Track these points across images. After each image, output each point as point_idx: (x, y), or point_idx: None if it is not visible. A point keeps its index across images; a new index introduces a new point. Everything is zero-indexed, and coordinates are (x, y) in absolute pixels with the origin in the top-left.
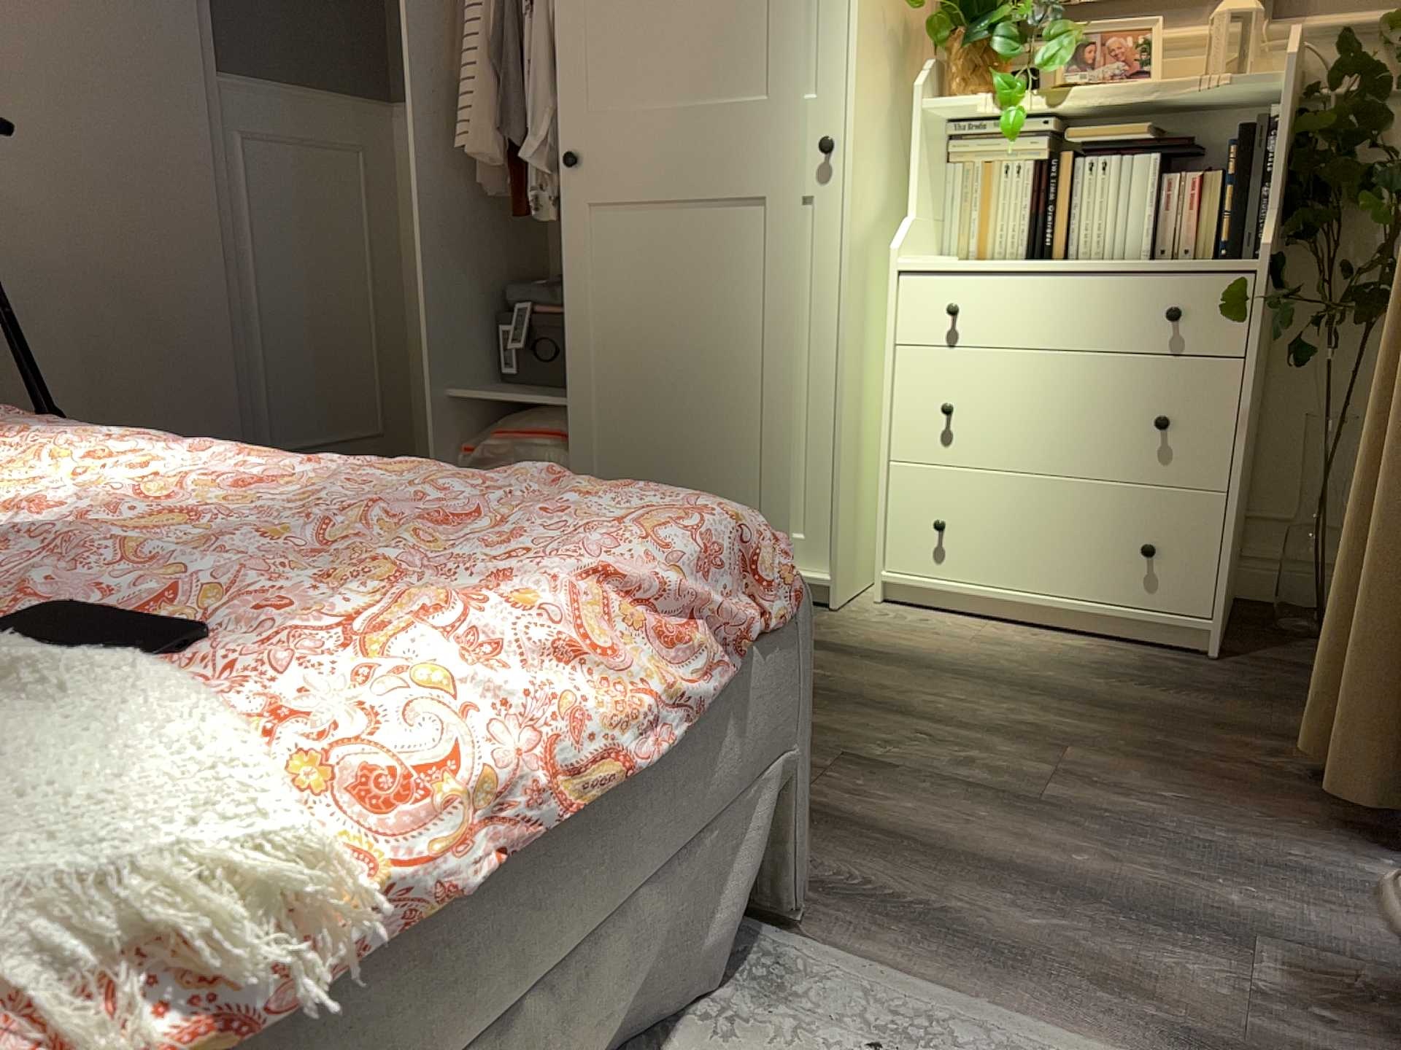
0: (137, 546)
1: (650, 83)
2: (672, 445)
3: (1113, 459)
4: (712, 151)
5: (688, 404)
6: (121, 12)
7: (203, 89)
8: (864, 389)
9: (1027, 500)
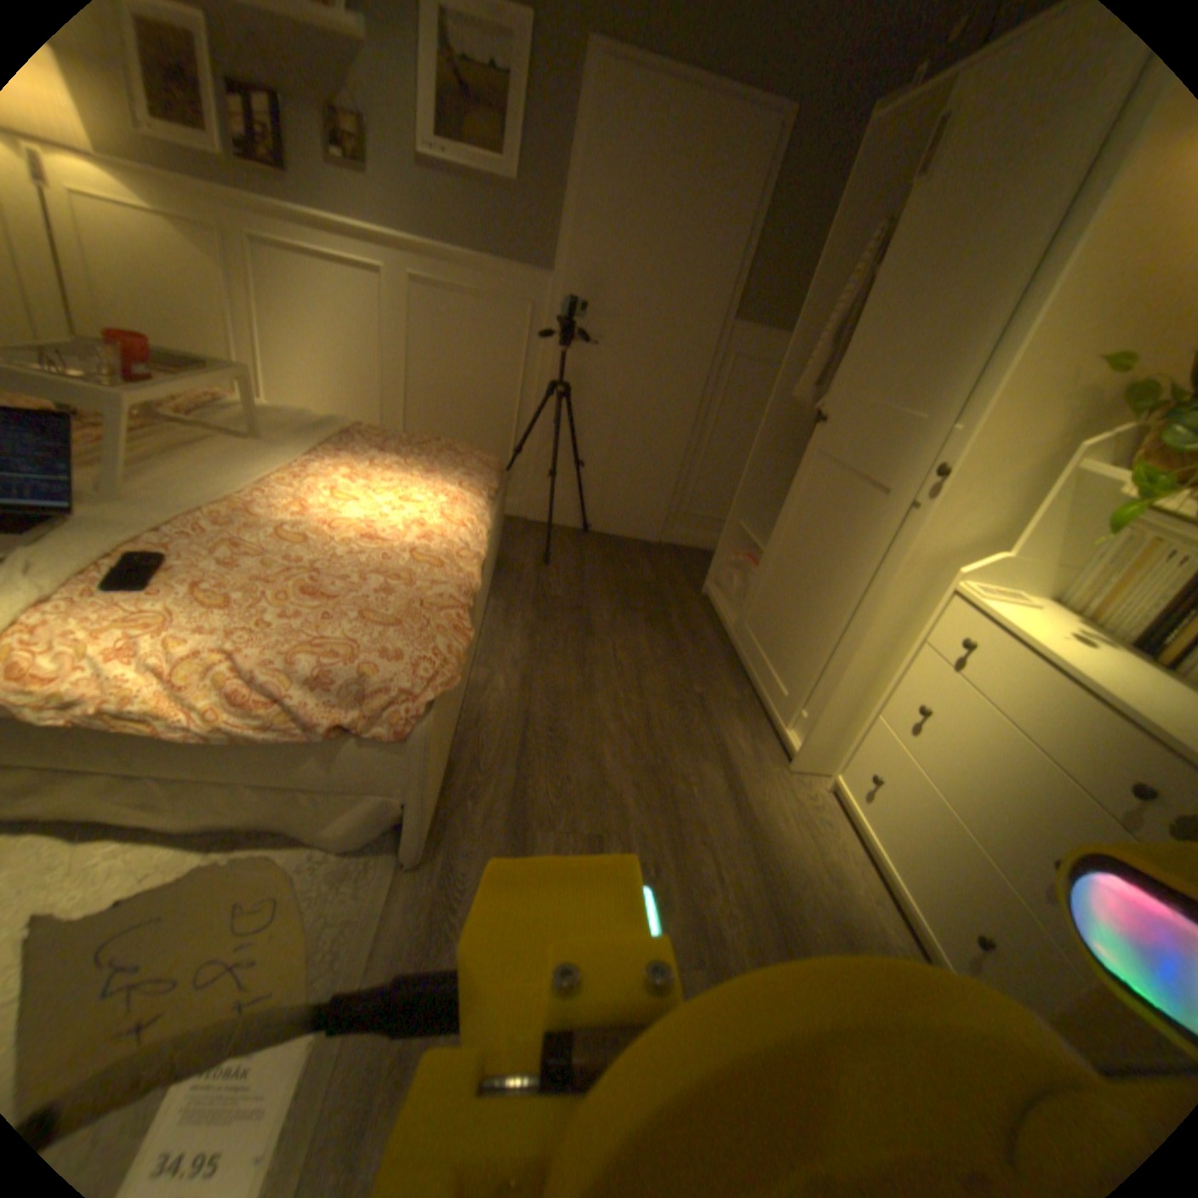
0: (283, 539)
1: (885, 380)
2: (787, 614)
3: (1011, 851)
4: (888, 442)
5: (804, 596)
6: (688, 280)
7: (717, 325)
8: (894, 656)
9: (936, 817)
